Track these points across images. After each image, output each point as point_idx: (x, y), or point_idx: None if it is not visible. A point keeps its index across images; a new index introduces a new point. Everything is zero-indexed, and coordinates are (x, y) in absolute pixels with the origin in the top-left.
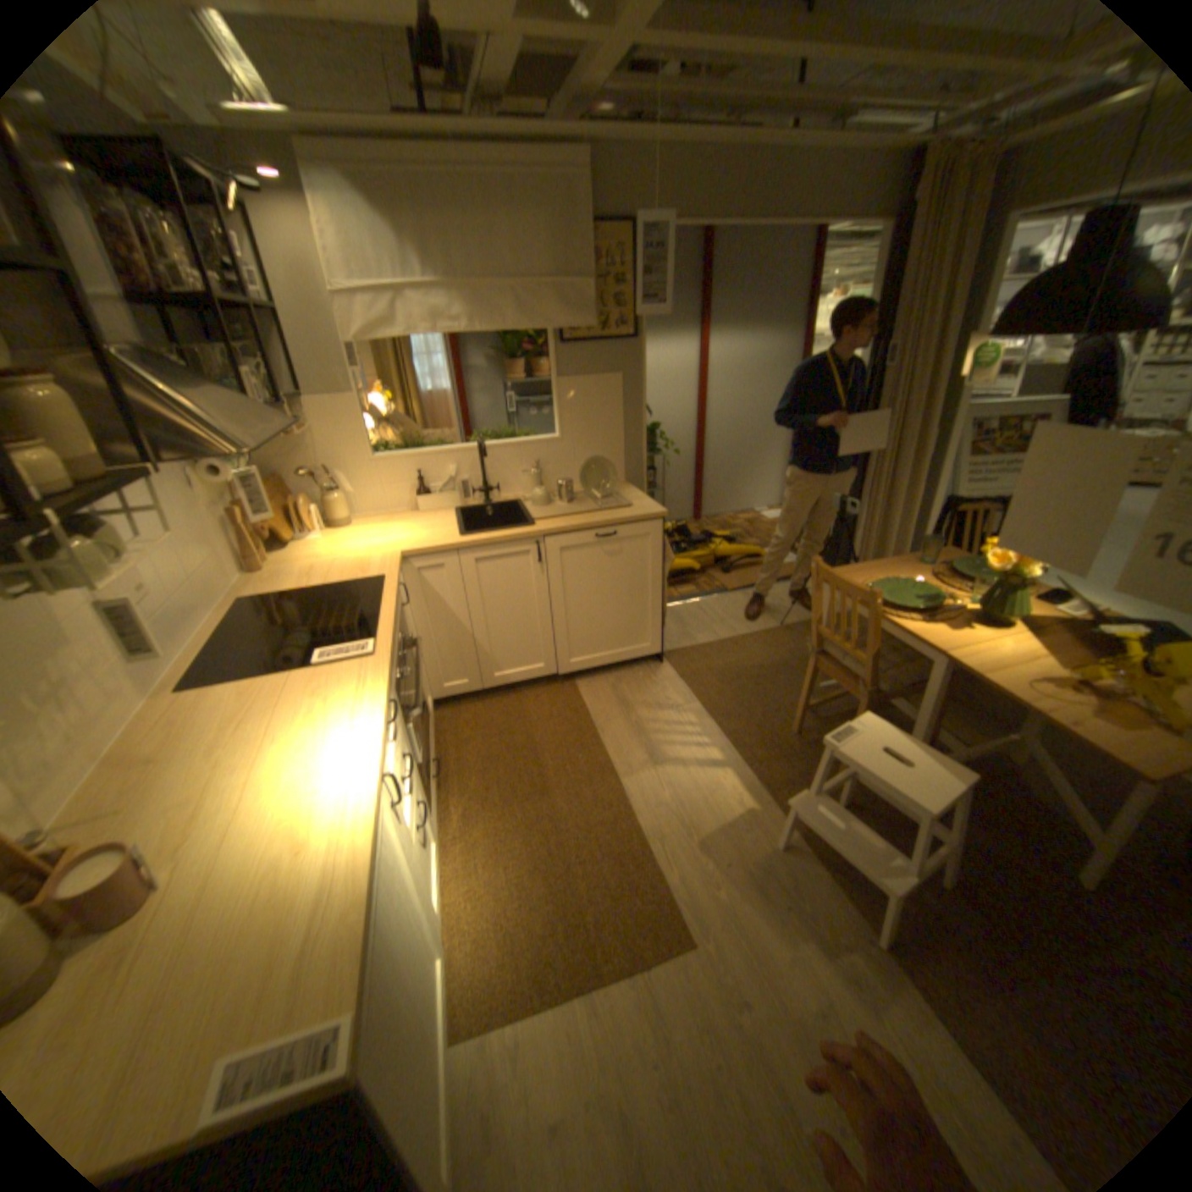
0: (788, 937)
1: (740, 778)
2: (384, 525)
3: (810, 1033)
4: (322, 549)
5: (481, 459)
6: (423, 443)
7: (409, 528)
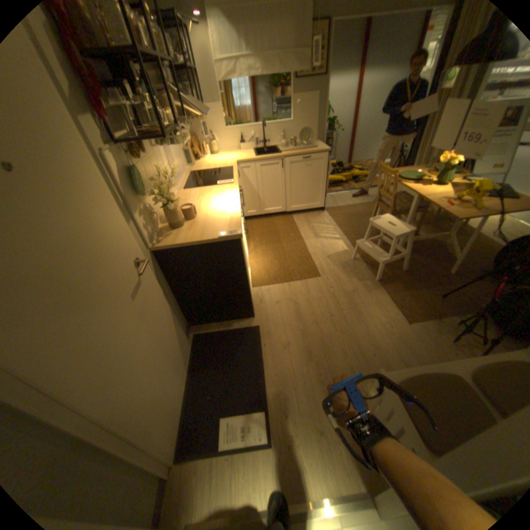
0: (349, 277)
1: (344, 242)
2: (230, 154)
3: (349, 293)
4: (211, 160)
5: (263, 129)
6: (242, 123)
7: (238, 155)
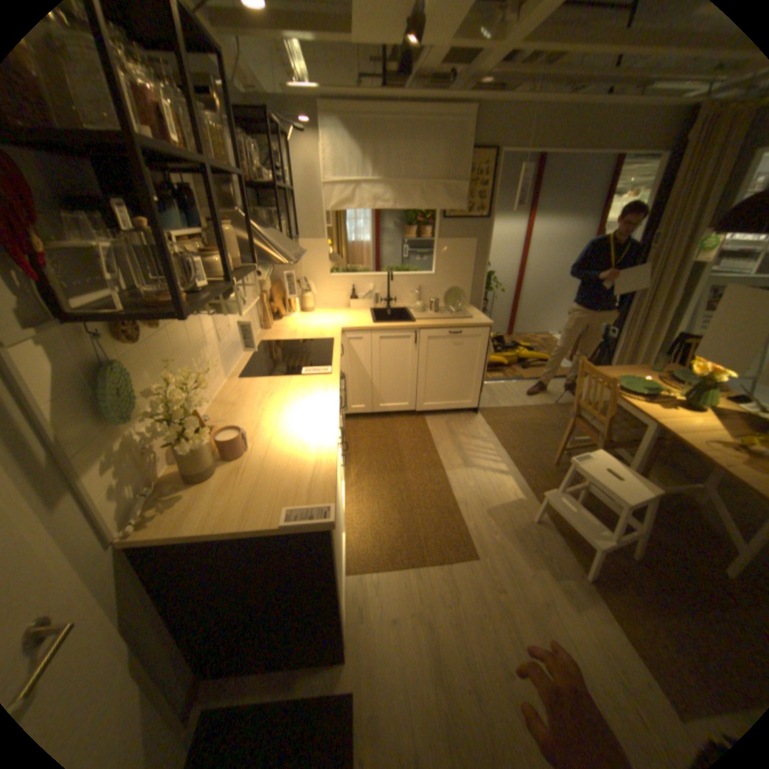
0: (533, 565)
1: (516, 482)
2: (331, 313)
3: (538, 611)
4: (300, 322)
5: (387, 282)
6: (356, 270)
7: (345, 316)
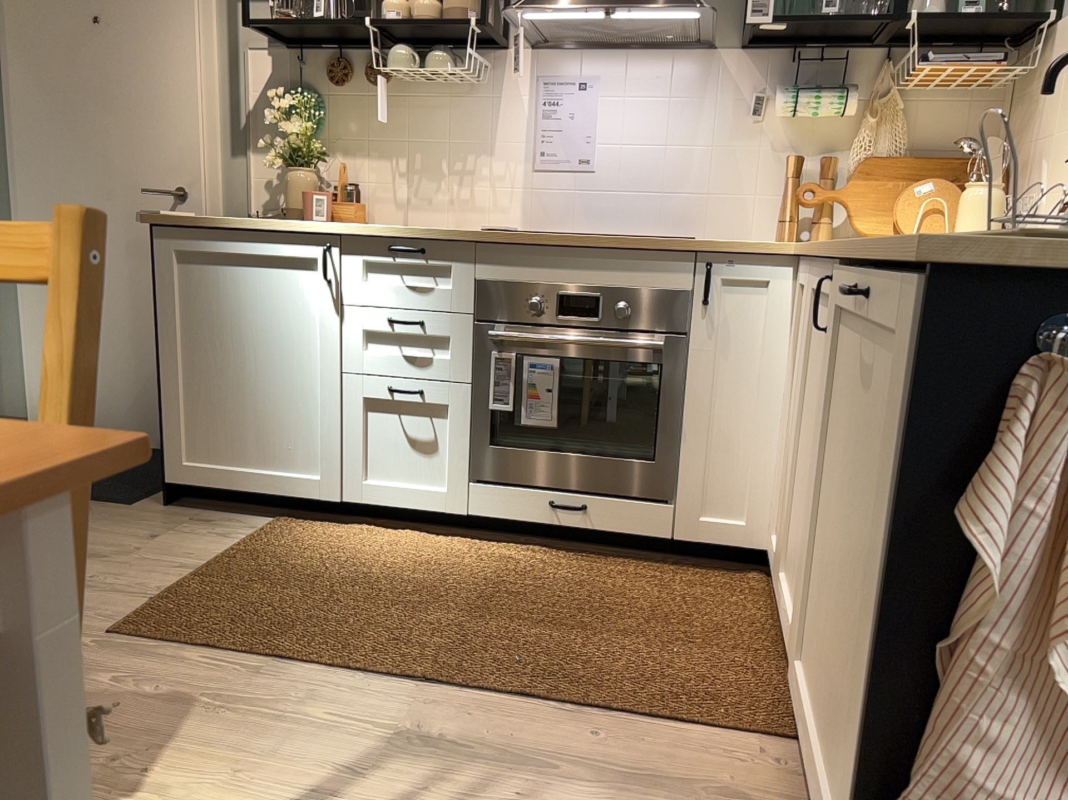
0: None
1: None
2: None
3: None
4: None
5: None
6: None
7: None
